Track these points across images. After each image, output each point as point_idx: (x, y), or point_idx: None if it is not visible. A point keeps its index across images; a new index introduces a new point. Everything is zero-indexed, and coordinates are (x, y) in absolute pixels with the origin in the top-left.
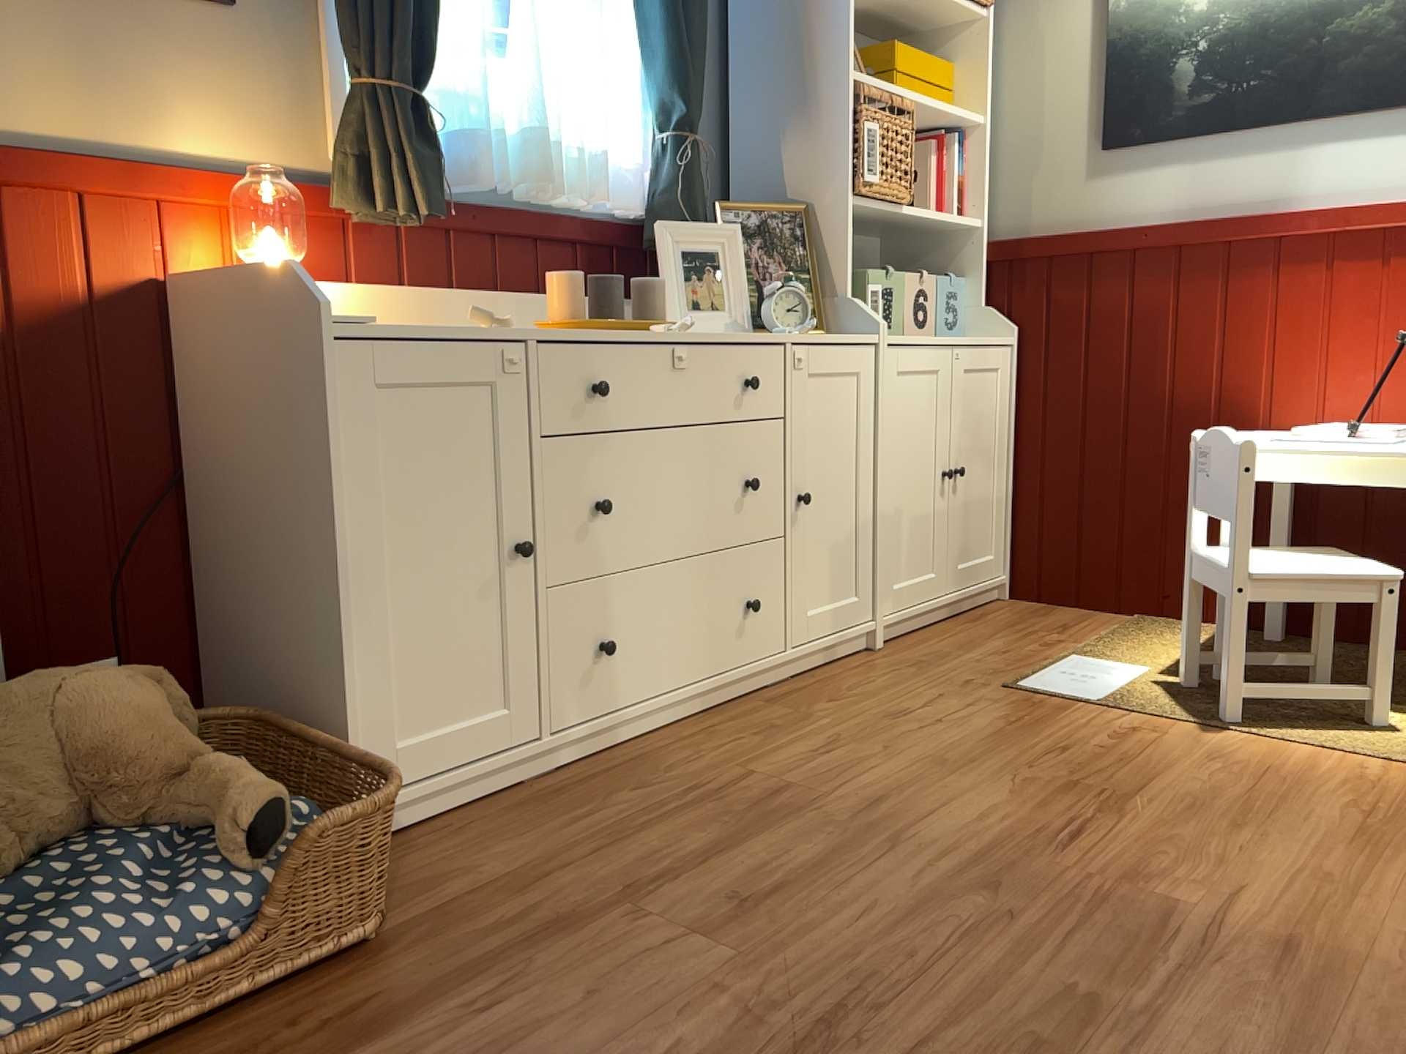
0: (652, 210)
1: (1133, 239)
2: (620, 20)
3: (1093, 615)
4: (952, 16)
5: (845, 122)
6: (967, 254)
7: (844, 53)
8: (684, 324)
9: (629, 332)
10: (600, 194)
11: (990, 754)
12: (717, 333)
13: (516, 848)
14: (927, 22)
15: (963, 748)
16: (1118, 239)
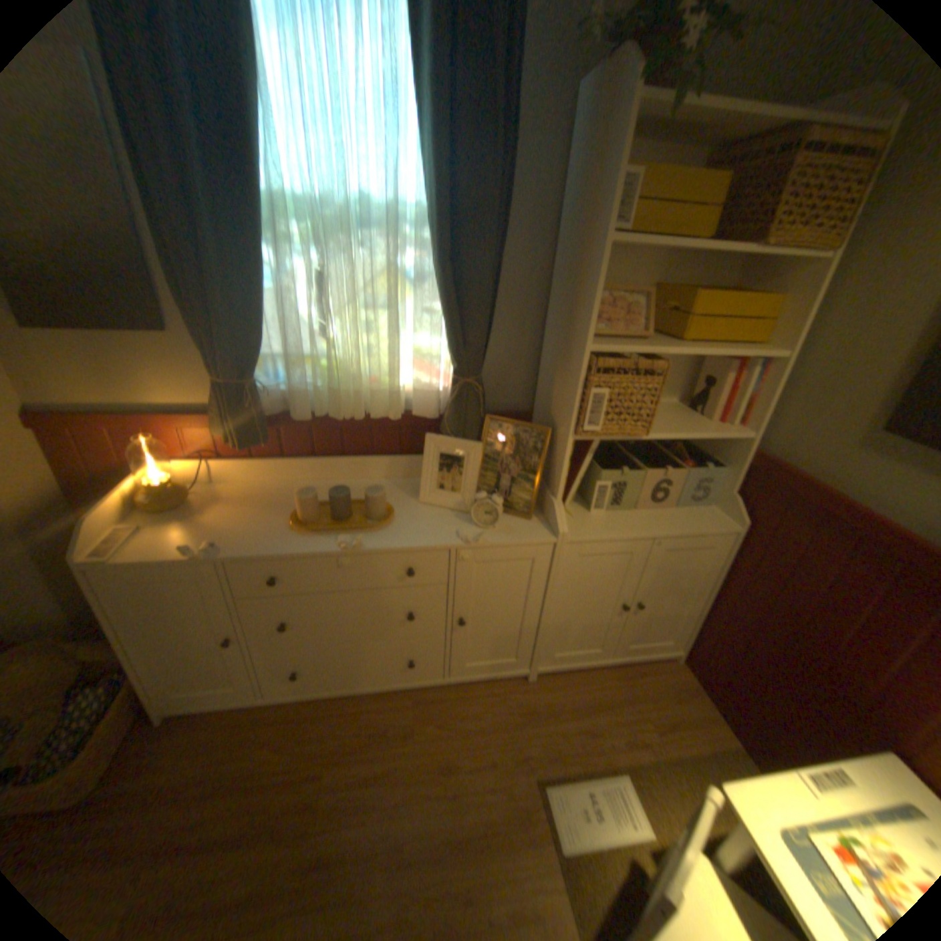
0: (445, 415)
1: (869, 527)
2: (431, 294)
3: (716, 726)
4: (789, 256)
5: (578, 385)
6: (738, 452)
7: (587, 332)
8: (346, 547)
9: (328, 535)
10: (391, 416)
11: (427, 866)
12: (393, 541)
13: (189, 764)
14: (769, 255)
15: (425, 844)
16: (856, 519)
